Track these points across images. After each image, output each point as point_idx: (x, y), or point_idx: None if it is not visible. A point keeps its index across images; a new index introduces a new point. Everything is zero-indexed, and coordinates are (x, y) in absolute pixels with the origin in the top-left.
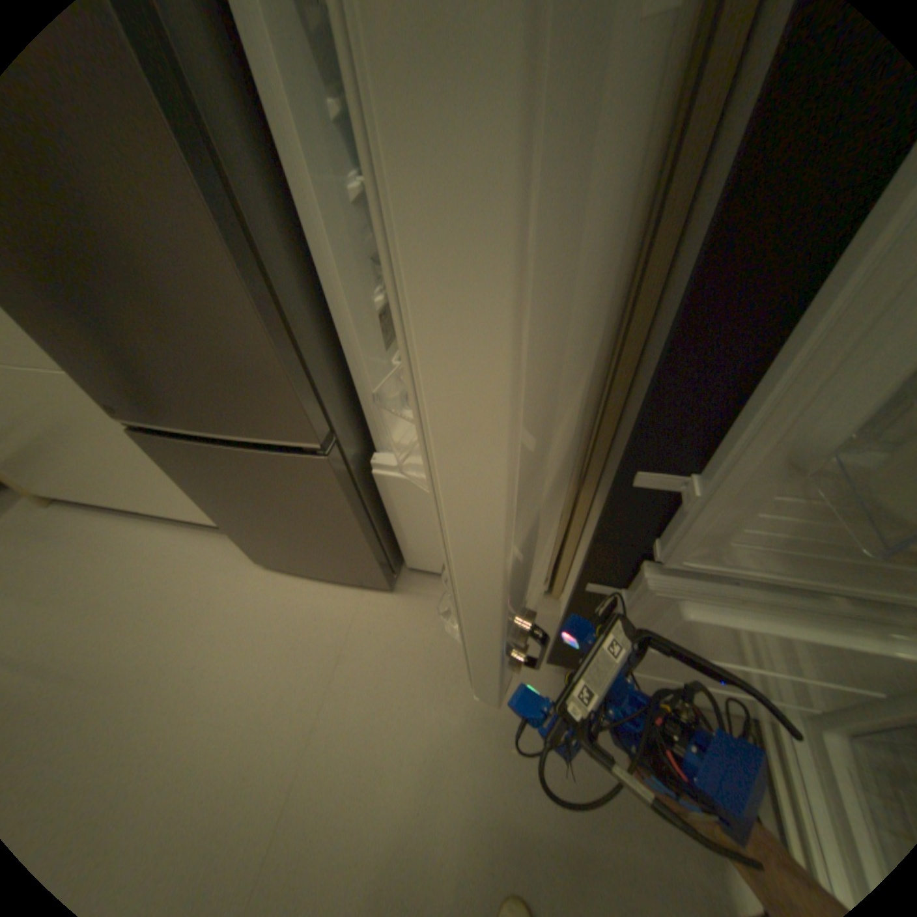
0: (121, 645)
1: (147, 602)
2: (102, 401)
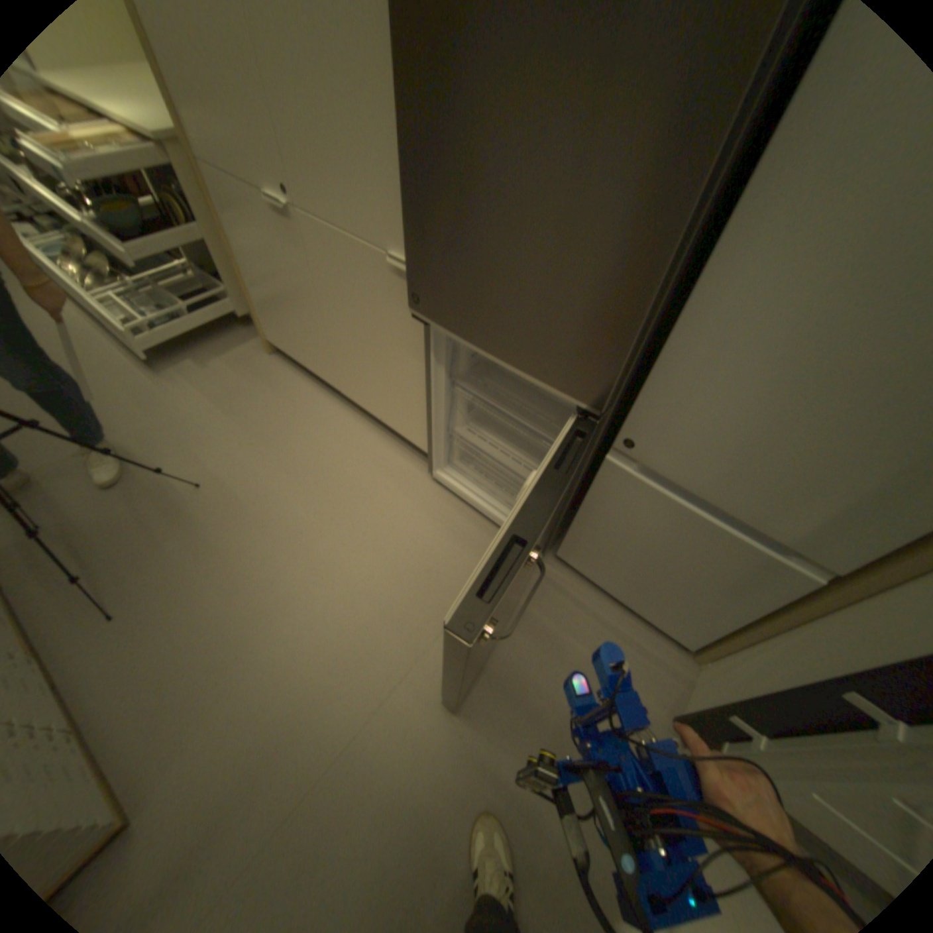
0: (296, 497)
1: (324, 472)
2: (414, 291)
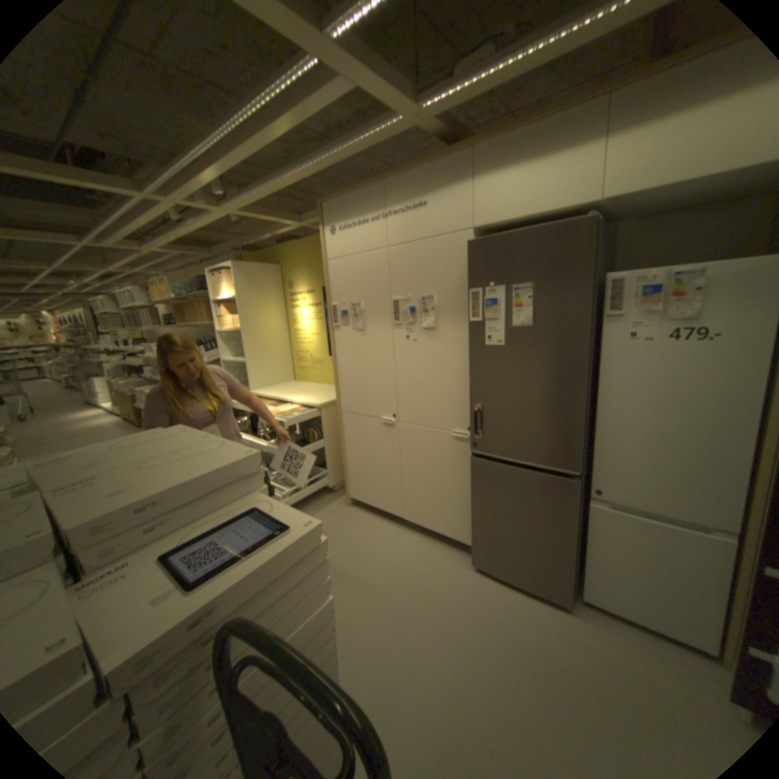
0: (394, 585)
1: (406, 568)
2: (474, 442)
